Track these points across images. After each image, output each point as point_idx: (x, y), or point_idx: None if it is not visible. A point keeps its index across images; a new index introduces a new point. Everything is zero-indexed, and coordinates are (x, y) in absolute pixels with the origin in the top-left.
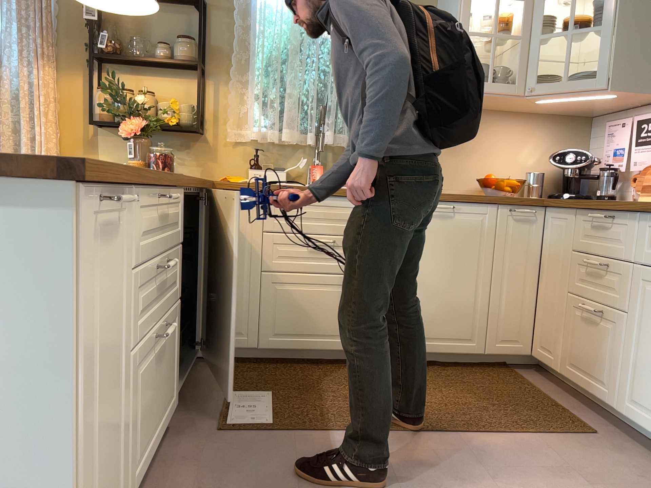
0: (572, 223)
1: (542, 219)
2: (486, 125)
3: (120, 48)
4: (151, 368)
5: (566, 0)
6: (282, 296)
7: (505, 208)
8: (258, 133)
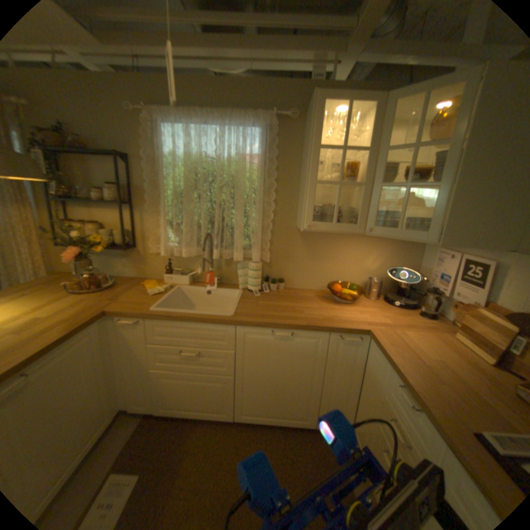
0: (388, 371)
1: (368, 344)
2: (340, 241)
3: (65, 192)
4: None
5: (415, 138)
6: (165, 387)
7: (335, 335)
8: (166, 251)
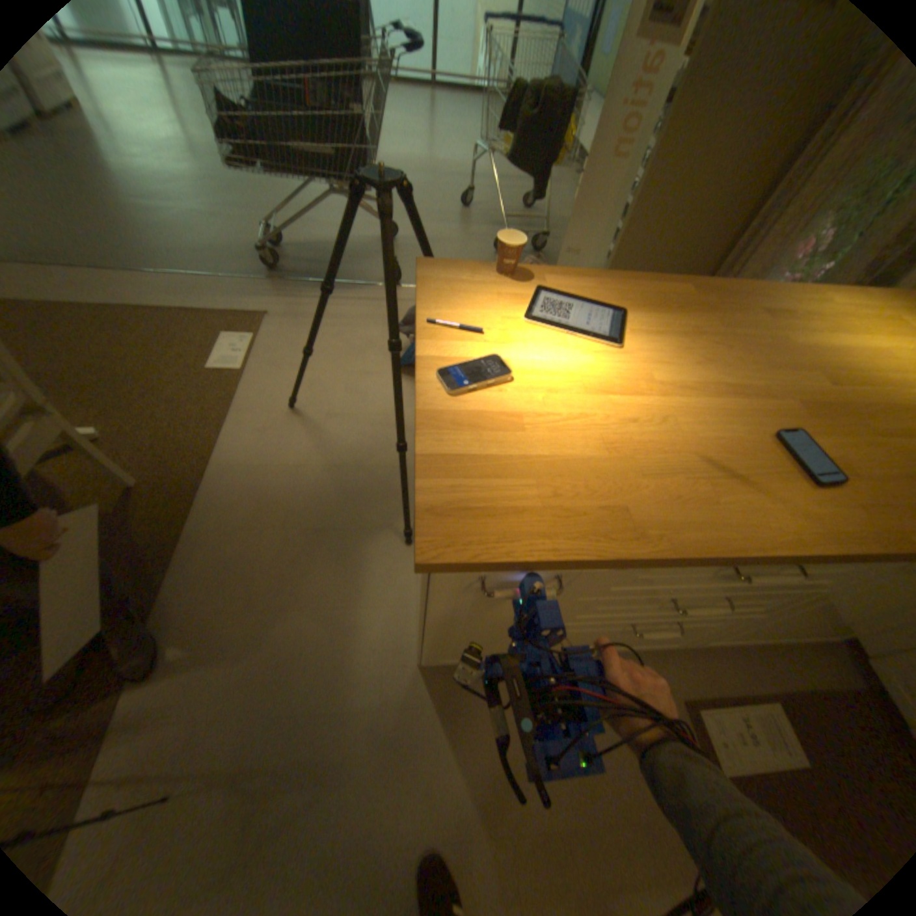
0: None
1: None
2: None
3: None
4: (626, 635)
5: None
6: None
7: None
8: None
